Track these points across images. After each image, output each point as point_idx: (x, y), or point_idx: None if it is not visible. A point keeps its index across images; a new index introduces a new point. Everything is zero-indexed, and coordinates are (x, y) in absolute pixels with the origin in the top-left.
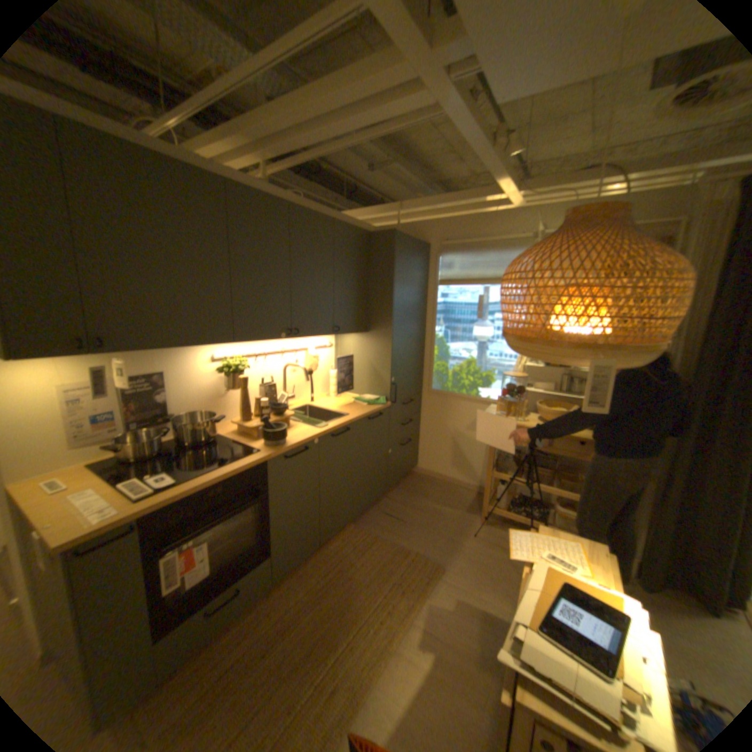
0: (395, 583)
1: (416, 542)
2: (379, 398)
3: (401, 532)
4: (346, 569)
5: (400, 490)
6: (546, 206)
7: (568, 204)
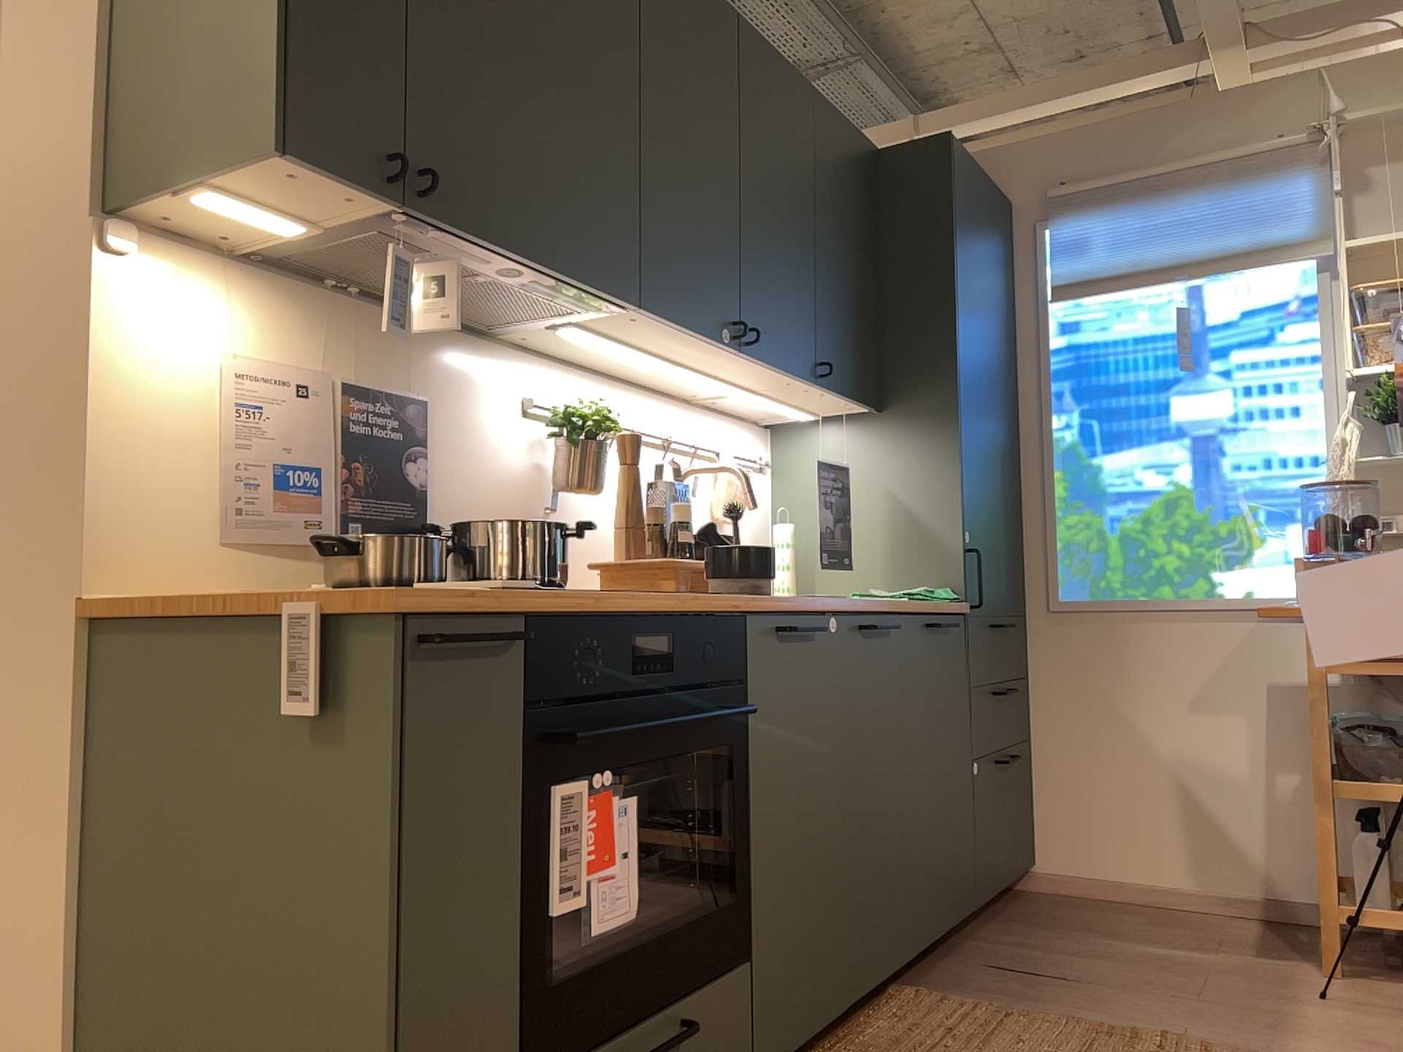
0: None
1: (1142, 1014)
2: (935, 591)
3: (1077, 998)
4: None
5: (1010, 923)
6: (1324, 73)
7: (1380, 59)
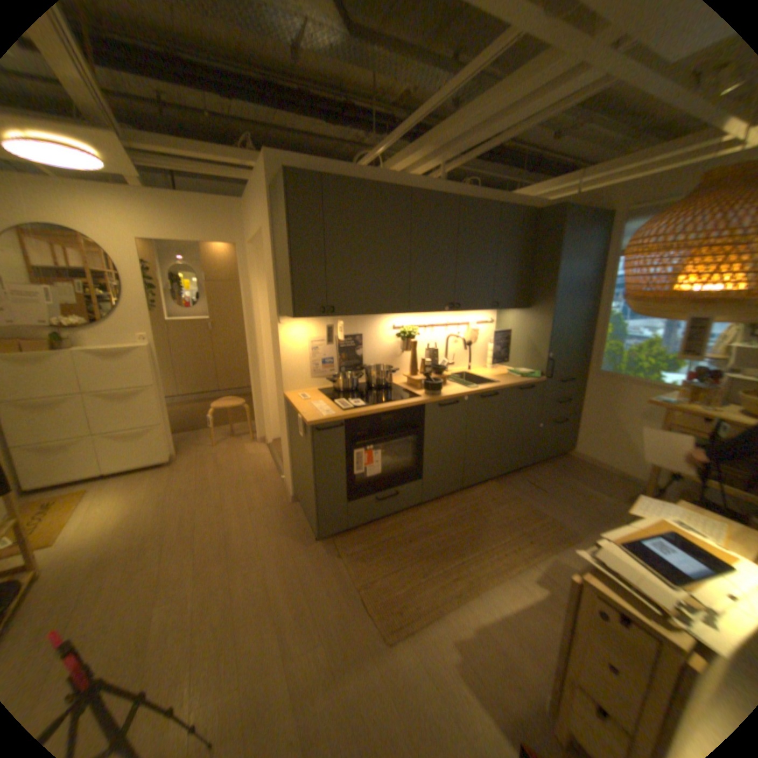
0: (525, 533)
1: (556, 511)
2: (533, 372)
3: (541, 500)
4: (482, 511)
5: (550, 467)
6: None
7: None
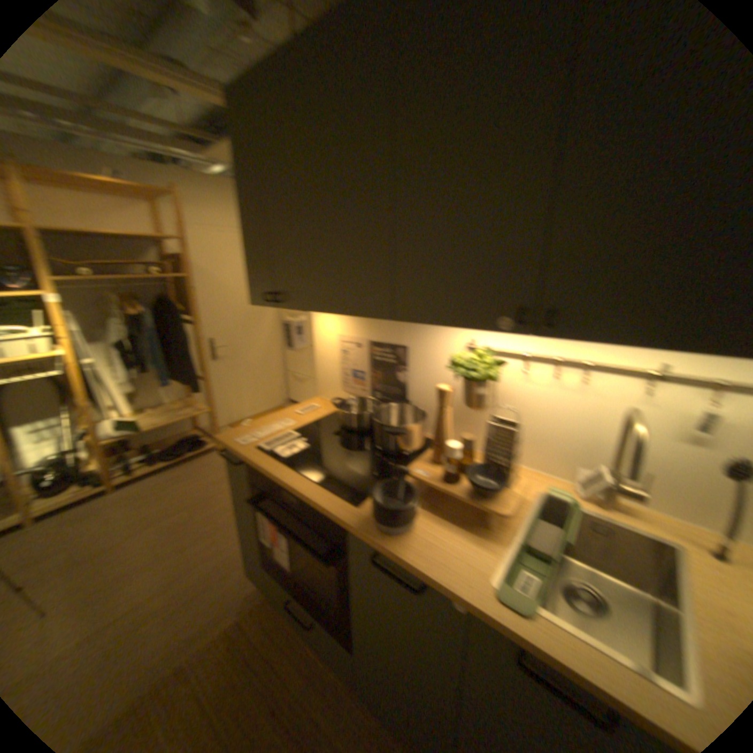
0: None
1: None
2: None
3: None
4: None
5: None
6: None
7: None
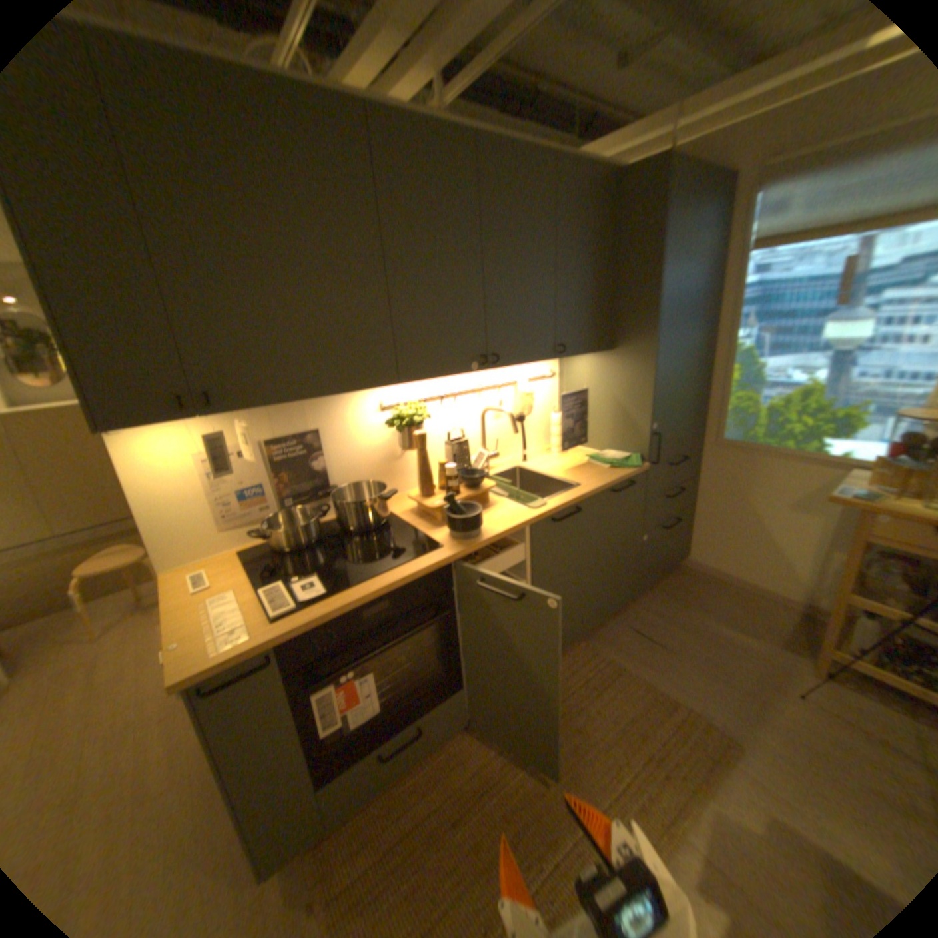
0: (654, 756)
1: (689, 688)
2: (629, 457)
3: (662, 666)
4: (574, 713)
5: (660, 594)
6: None
7: None
